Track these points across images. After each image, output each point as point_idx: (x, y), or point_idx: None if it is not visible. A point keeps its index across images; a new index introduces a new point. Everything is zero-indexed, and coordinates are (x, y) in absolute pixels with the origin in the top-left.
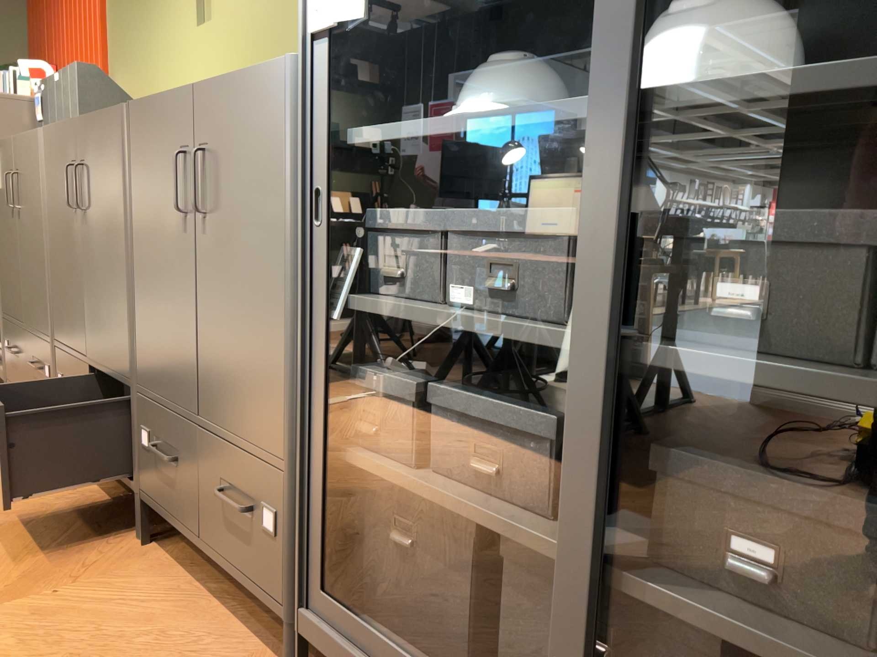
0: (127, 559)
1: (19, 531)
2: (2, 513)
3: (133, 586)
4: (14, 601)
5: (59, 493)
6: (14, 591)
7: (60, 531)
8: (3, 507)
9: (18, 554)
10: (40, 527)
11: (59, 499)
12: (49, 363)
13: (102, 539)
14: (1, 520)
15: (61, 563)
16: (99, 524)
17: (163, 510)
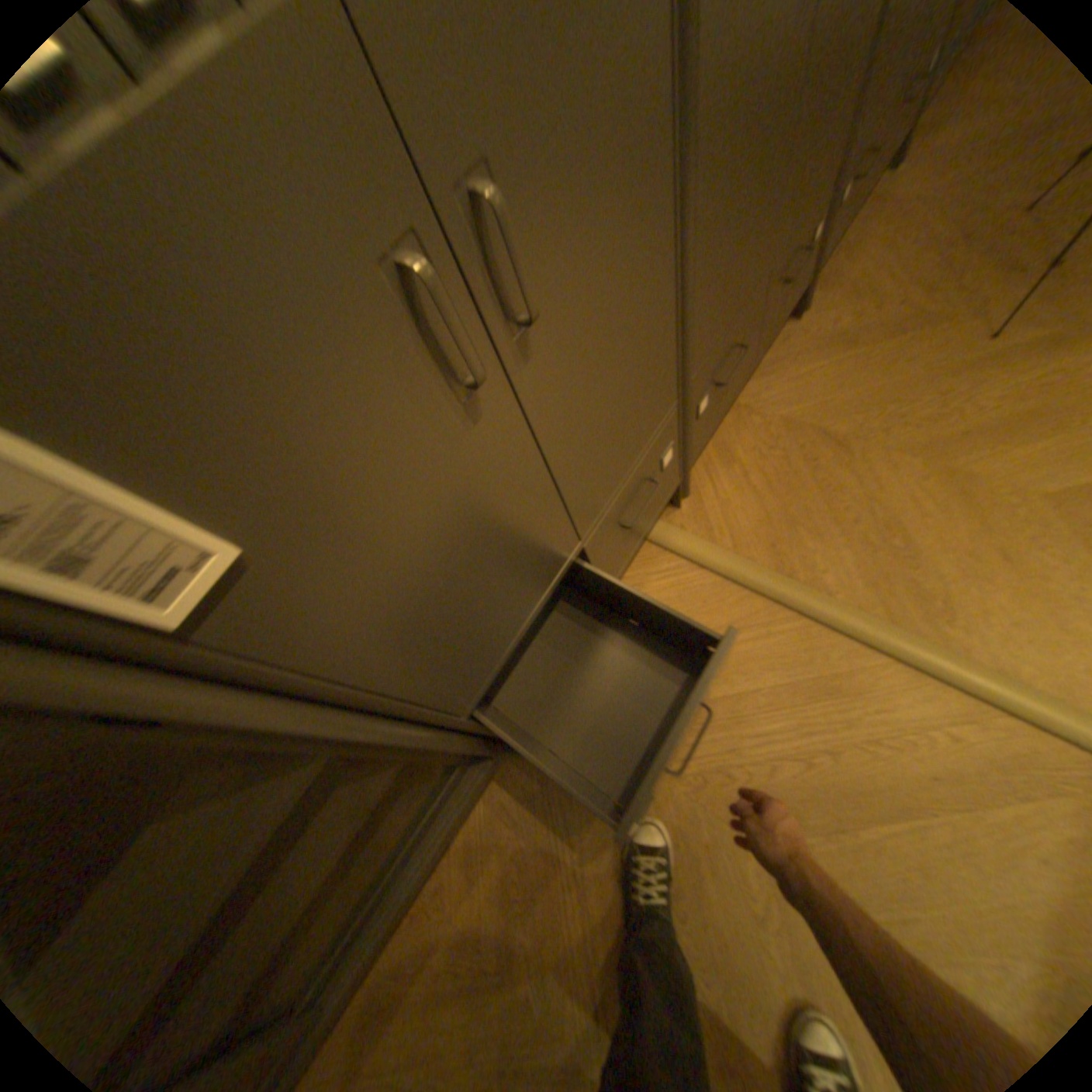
0: (828, 307)
1: (840, 398)
2: (822, 439)
3: (857, 279)
4: (925, 315)
5: (754, 437)
6: (914, 325)
7: (820, 374)
8: (810, 451)
9: (872, 367)
10: (824, 391)
11: (765, 426)
12: (672, 437)
13: (811, 341)
14: (833, 428)
15: (862, 333)
16: (791, 361)
17: (844, 227)
